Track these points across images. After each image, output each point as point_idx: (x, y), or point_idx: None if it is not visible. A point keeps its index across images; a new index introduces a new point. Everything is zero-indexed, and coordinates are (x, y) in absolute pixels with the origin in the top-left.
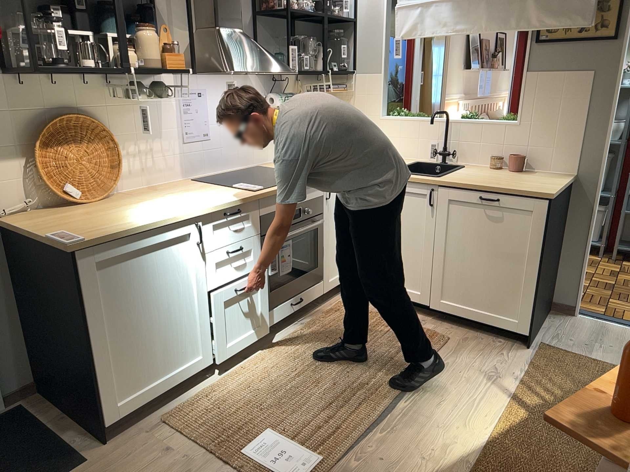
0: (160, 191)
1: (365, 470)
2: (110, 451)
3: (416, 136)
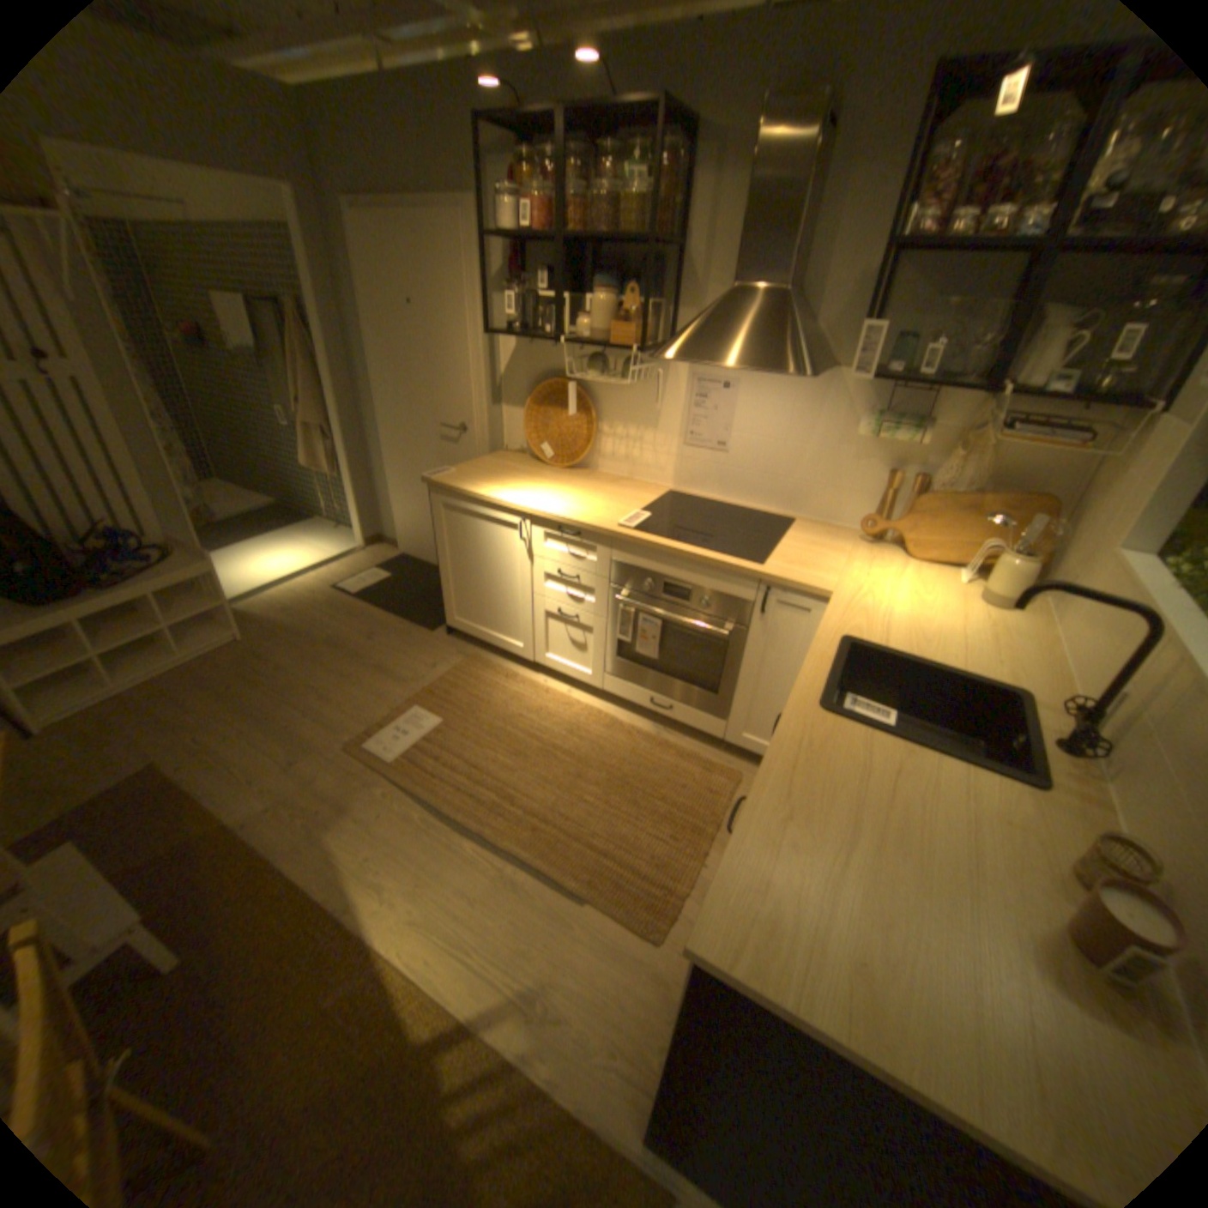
0: (609, 484)
1: (369, 800)
2: (440, 638)
3: (1119, 643)
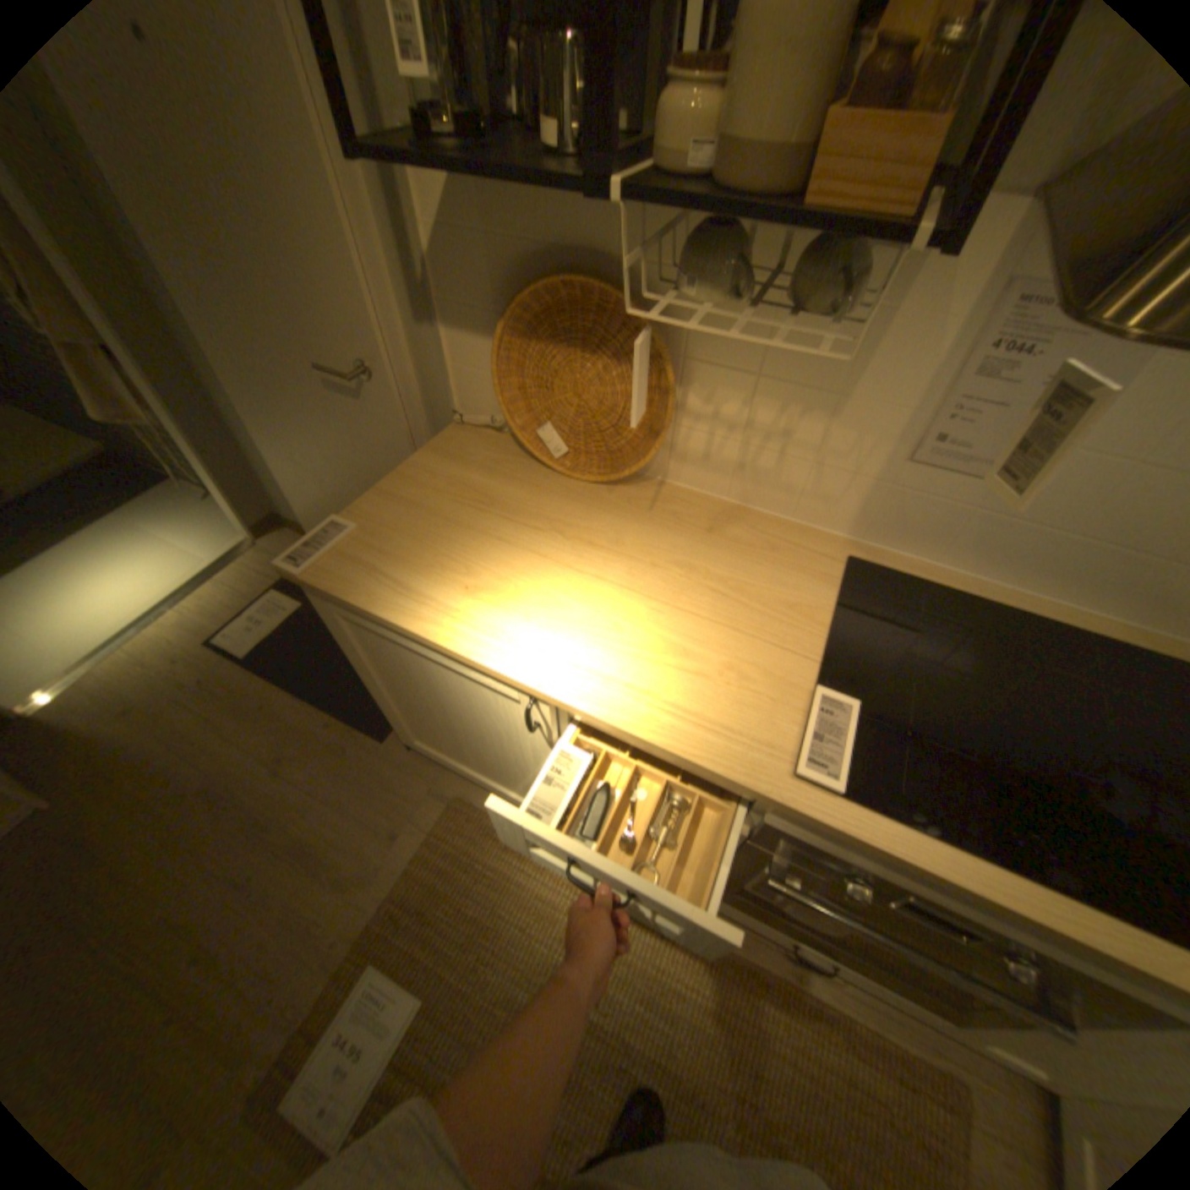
0: (710, 538)
1: None
2: (396, 760)
3: None
